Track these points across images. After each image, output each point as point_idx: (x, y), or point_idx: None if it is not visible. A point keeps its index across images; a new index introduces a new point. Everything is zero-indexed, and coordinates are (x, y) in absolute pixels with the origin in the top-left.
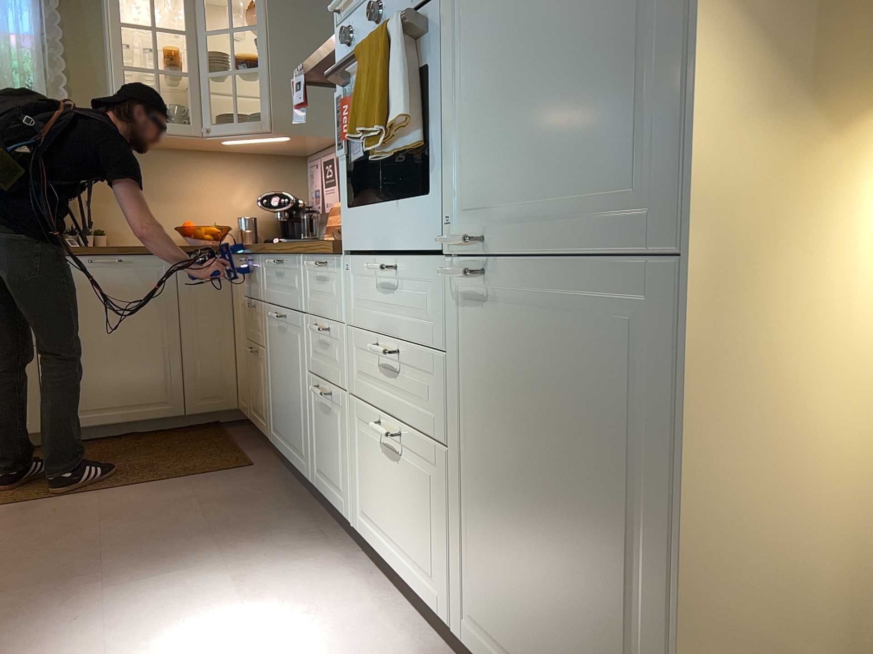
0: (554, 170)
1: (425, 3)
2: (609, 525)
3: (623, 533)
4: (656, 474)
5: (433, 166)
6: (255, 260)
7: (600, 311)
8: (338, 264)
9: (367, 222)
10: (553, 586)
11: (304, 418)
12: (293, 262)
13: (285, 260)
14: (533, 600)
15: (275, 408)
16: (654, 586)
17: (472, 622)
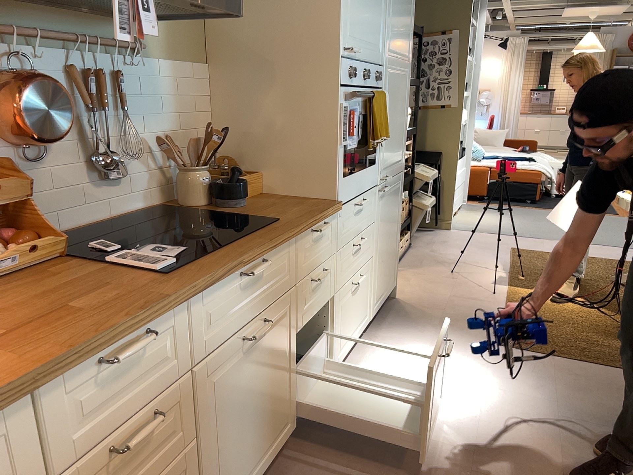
0: (394, 155)
1: (377, 89)
2: (394, 231)
3: (395, 230)
4: (398, 213)
5: (373, 153)
6: (162, 323)
7: (396, 186)
8: (333, 217)
9: (352, 183)
10: (387, 259)
11: (288, 382)
12: (283, 247)
13: (268, 256)
14: (385, 269)
15: (231, 467)
16: (396, 235)
17: (374, 303)
